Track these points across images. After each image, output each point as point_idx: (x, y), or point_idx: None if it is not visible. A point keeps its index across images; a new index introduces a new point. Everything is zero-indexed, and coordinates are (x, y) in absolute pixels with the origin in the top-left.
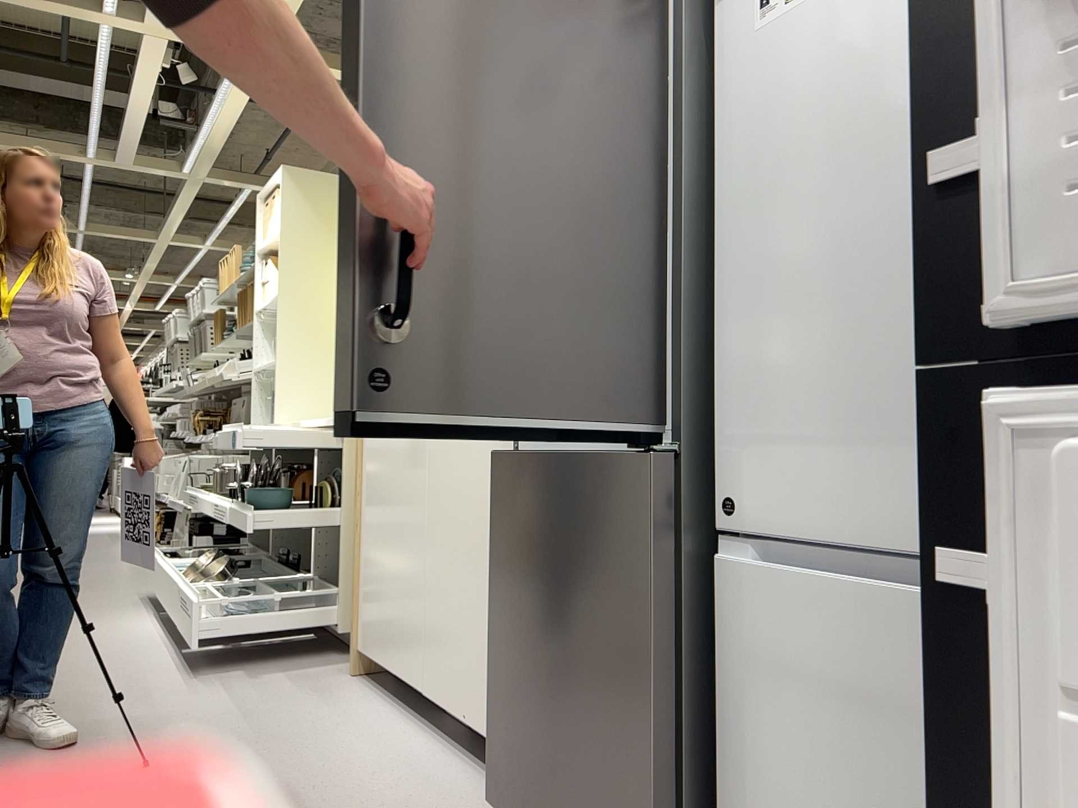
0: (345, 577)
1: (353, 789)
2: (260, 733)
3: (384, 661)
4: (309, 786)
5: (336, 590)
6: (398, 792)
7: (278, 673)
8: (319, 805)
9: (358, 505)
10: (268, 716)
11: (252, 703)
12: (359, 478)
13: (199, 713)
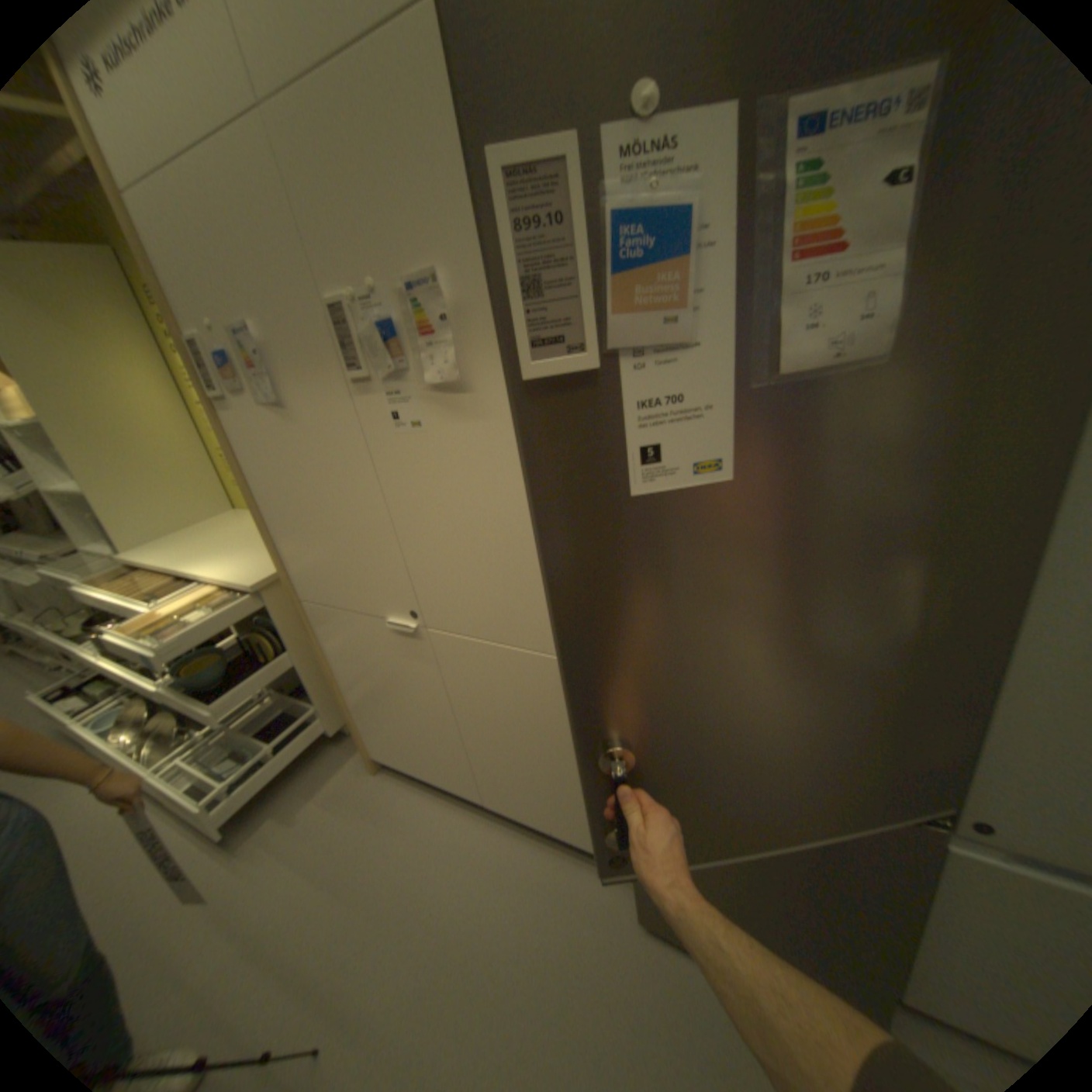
0: (318, 698)
1: (513, 950)
2: (369, 913)
3: (414, 773)
4: (477, 971)
5: (311, 707)
6: (548, 930)
7: (307, 804)
8: (509, 994)
9: (327, 664)
10: (354, 881)
11: (321, 866)
12: (317, 643)
13: (286, 914)
